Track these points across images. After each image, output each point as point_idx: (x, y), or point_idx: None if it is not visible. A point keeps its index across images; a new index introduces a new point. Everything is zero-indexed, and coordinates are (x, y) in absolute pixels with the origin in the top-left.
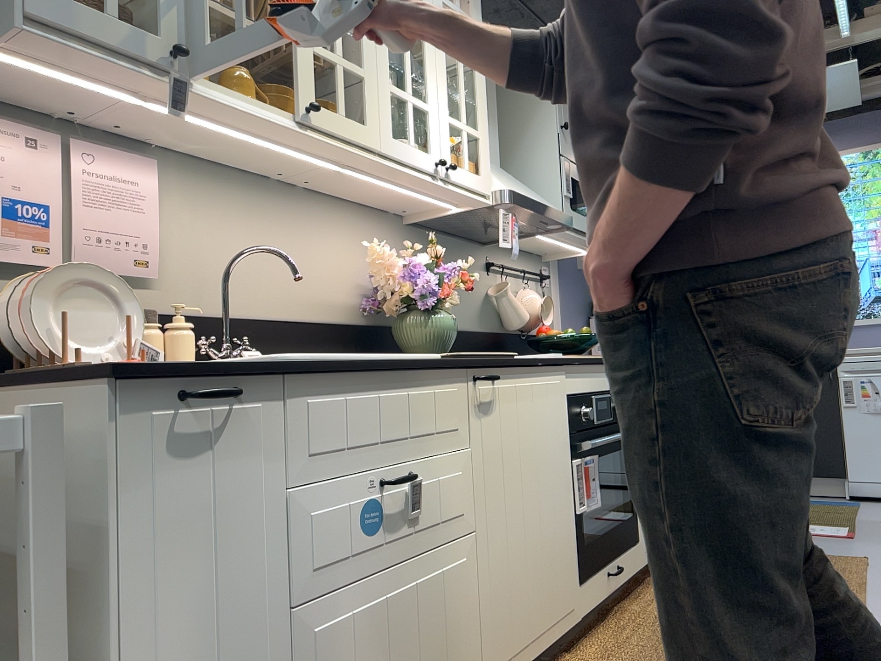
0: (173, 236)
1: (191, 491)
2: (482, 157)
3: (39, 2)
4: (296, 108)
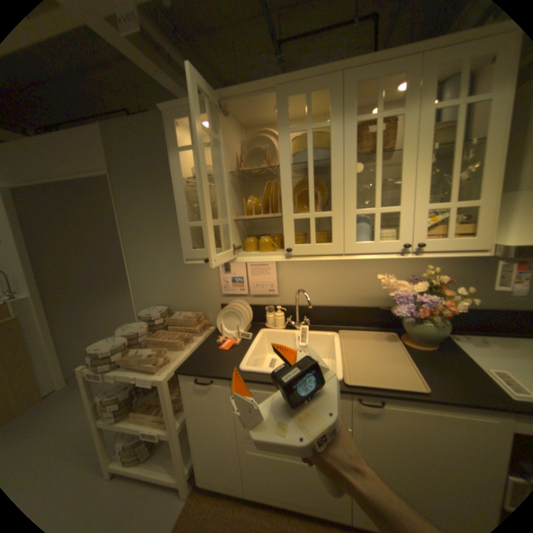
0: (285, 278)
1: (203, 404)
2: (481, 221)
3: (189, 255)
4: (283, 251)
